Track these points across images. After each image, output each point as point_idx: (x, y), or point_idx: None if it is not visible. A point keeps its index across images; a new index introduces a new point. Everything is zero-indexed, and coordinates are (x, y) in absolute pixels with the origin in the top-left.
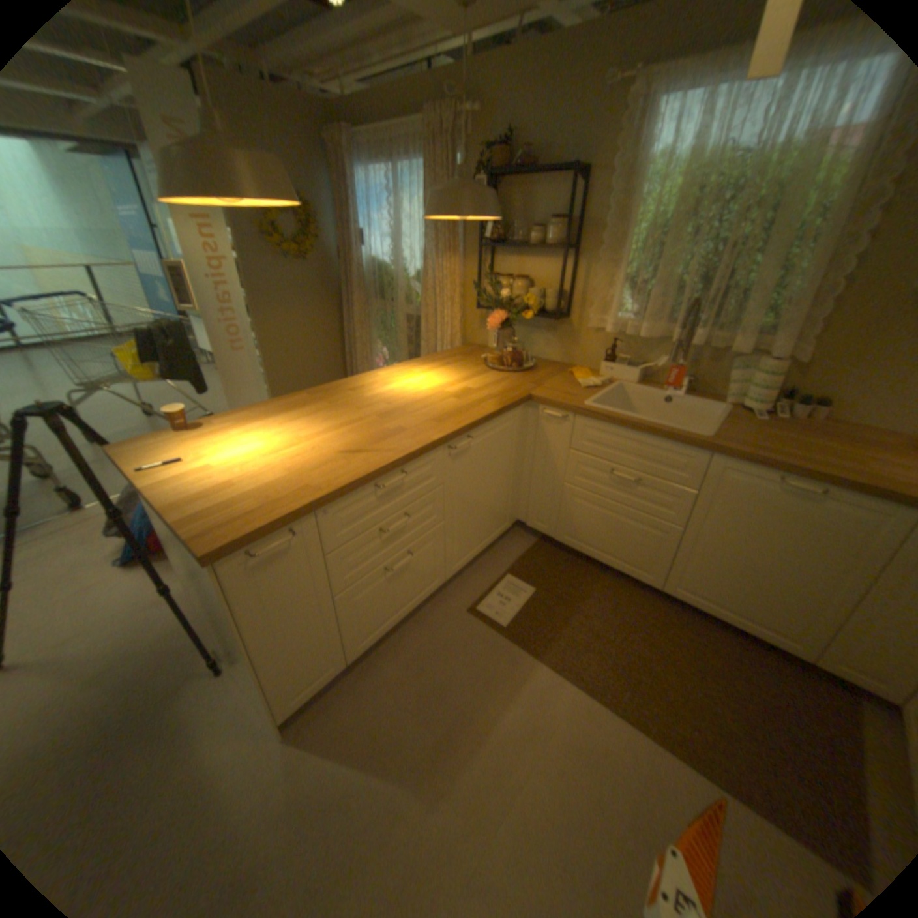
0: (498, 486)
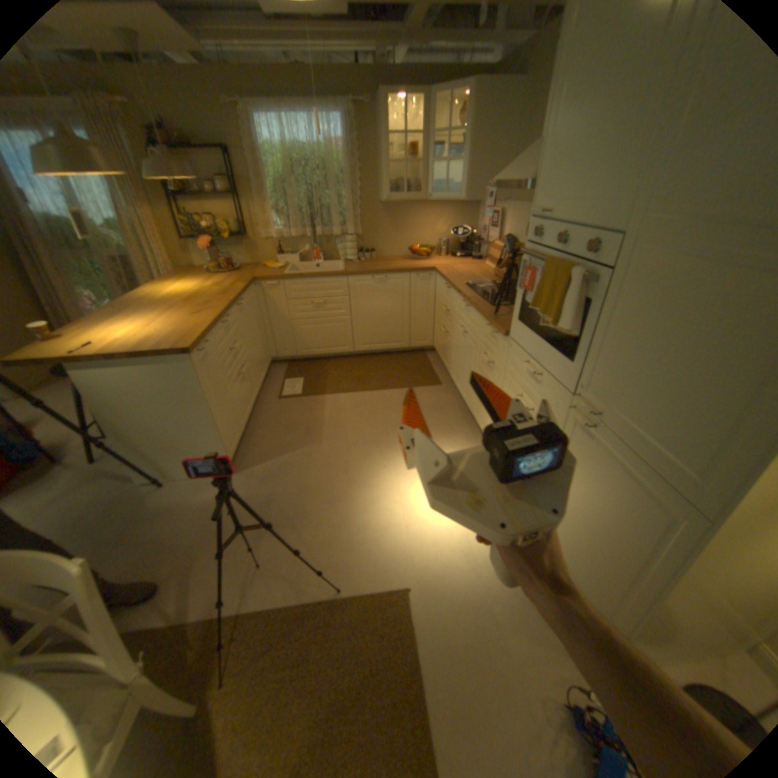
0: (259, 333)
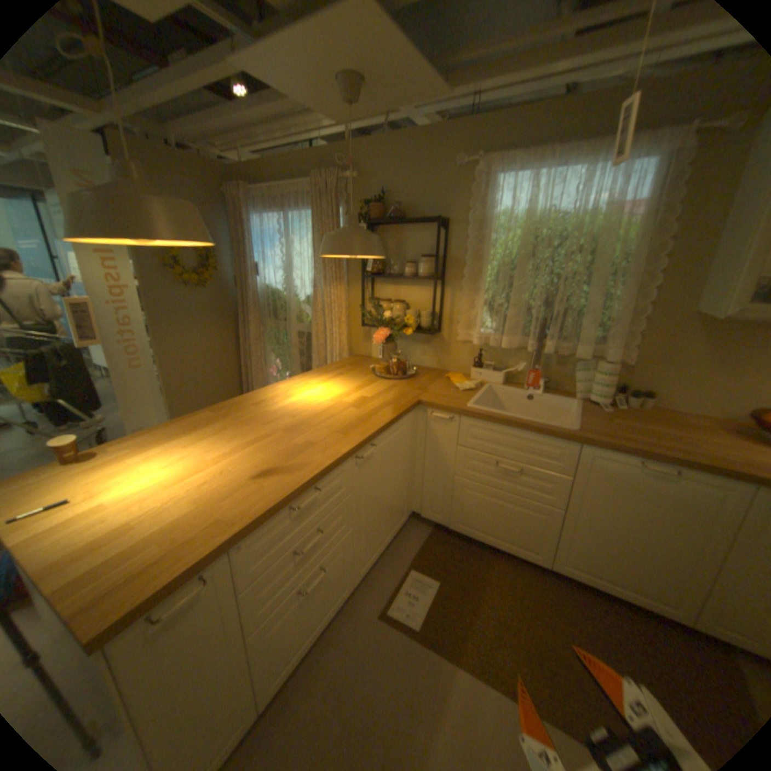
0: (396, 484)
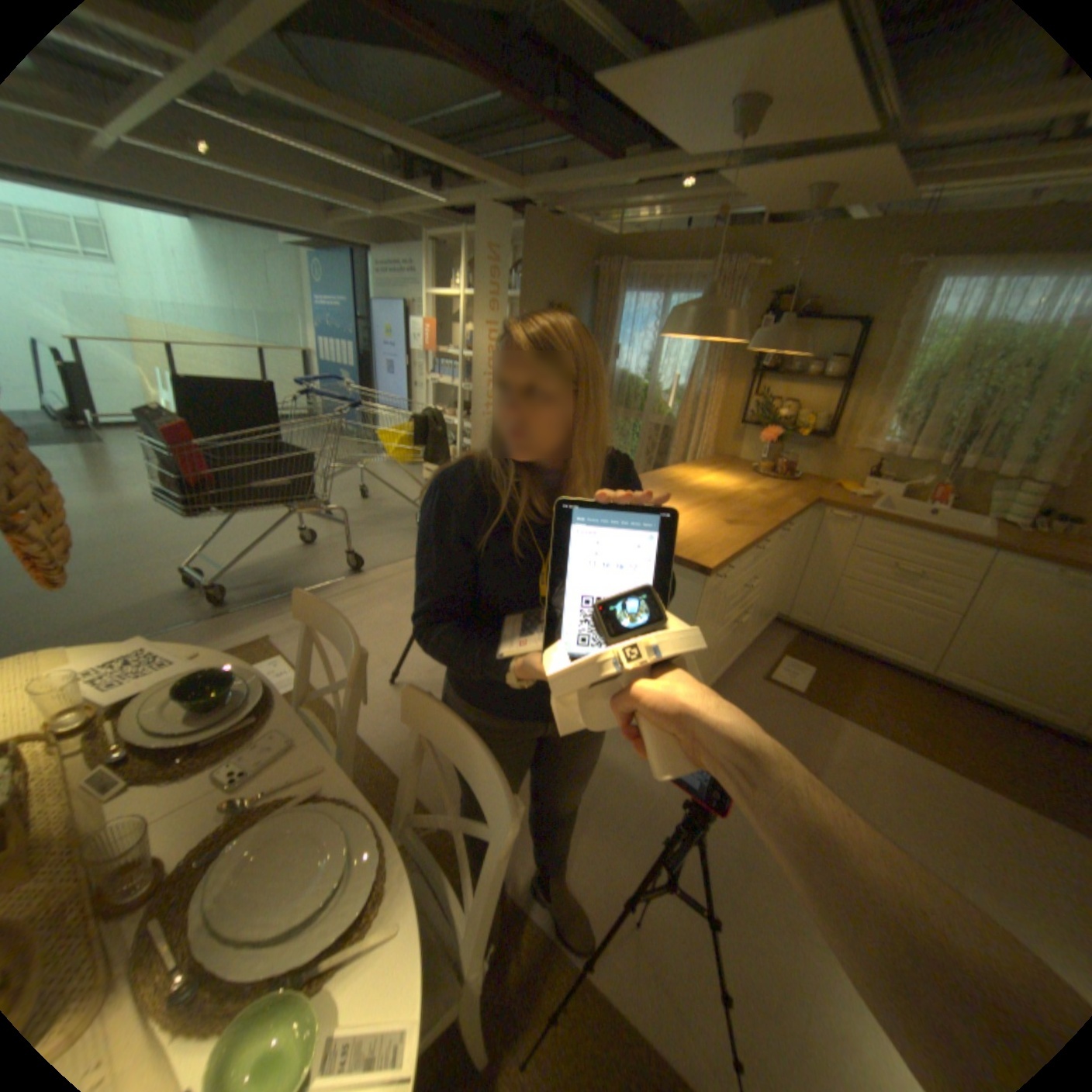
0: (784, 574)
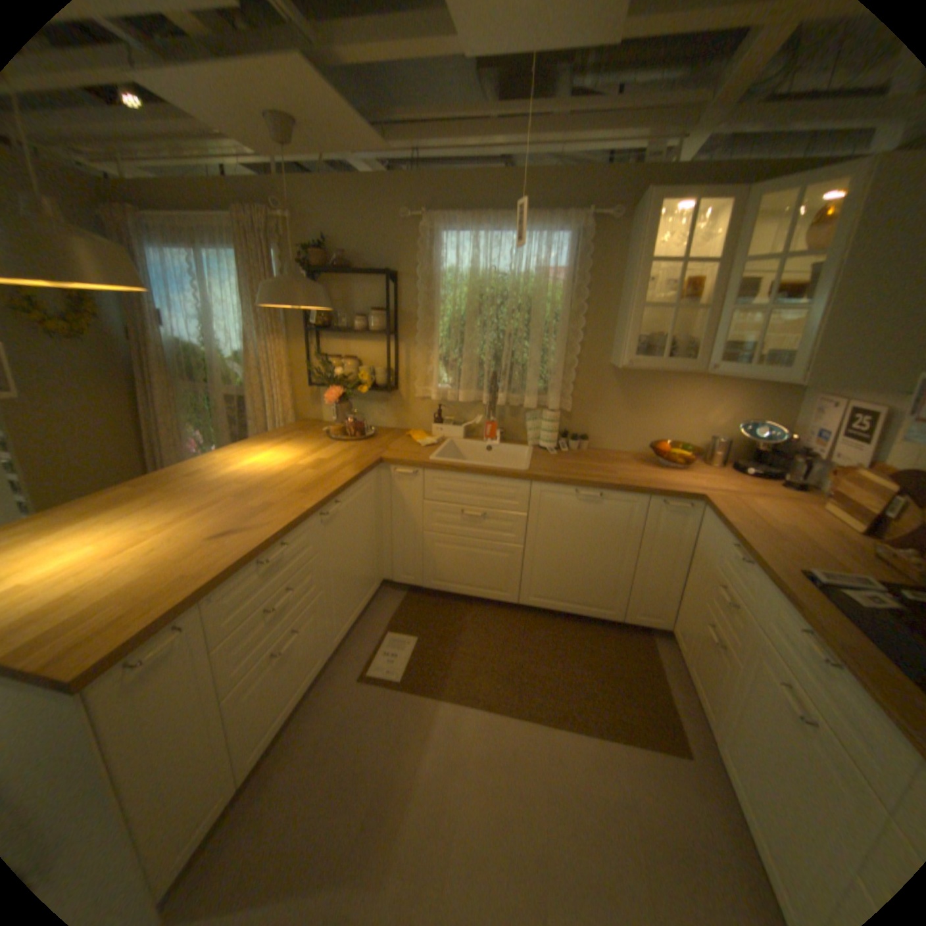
0: (365, 547)
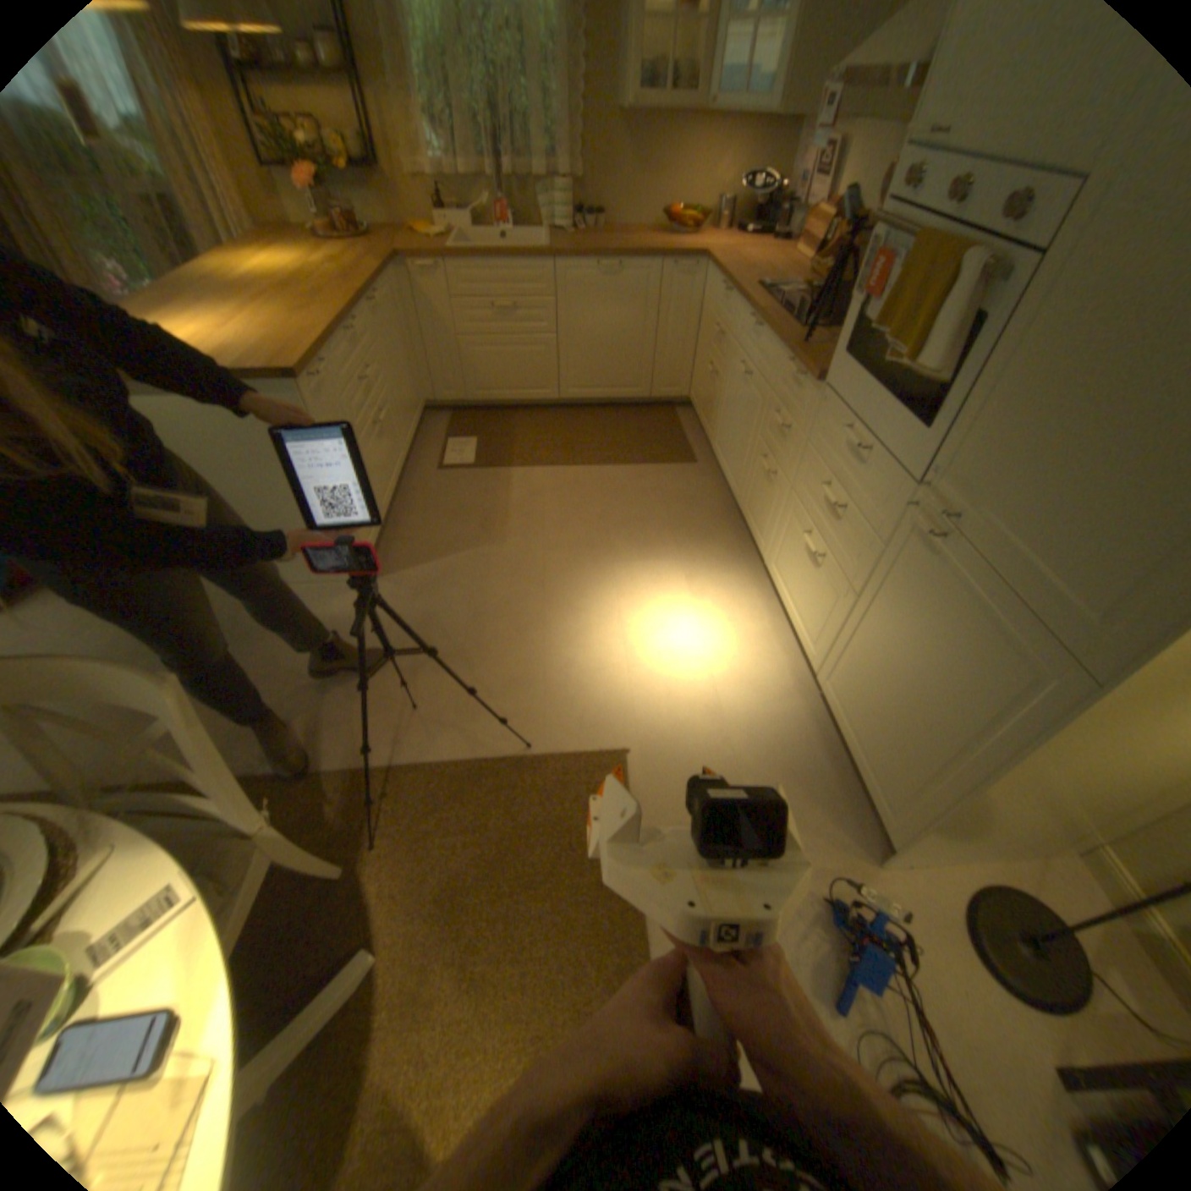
0: (404, 355)
